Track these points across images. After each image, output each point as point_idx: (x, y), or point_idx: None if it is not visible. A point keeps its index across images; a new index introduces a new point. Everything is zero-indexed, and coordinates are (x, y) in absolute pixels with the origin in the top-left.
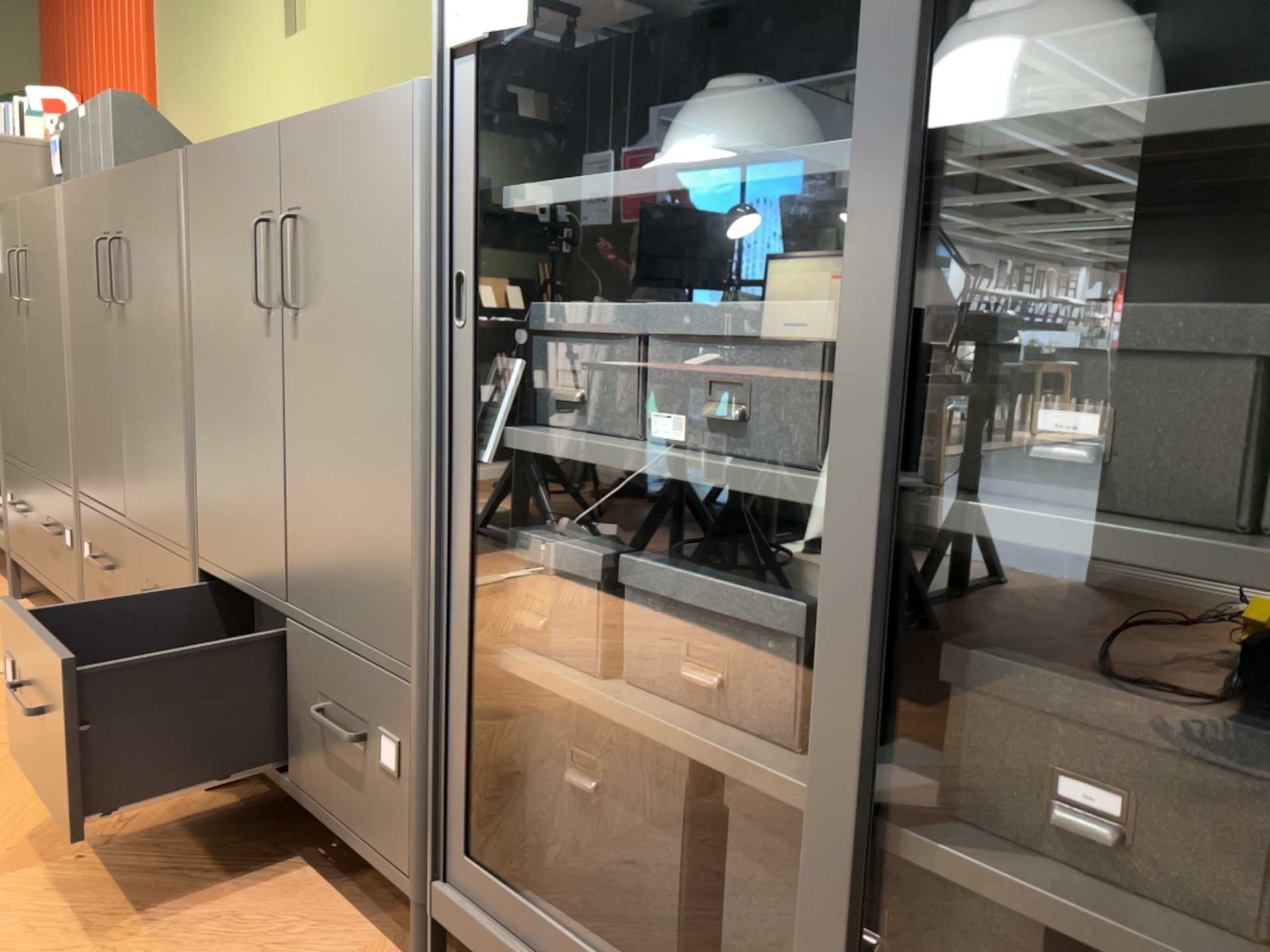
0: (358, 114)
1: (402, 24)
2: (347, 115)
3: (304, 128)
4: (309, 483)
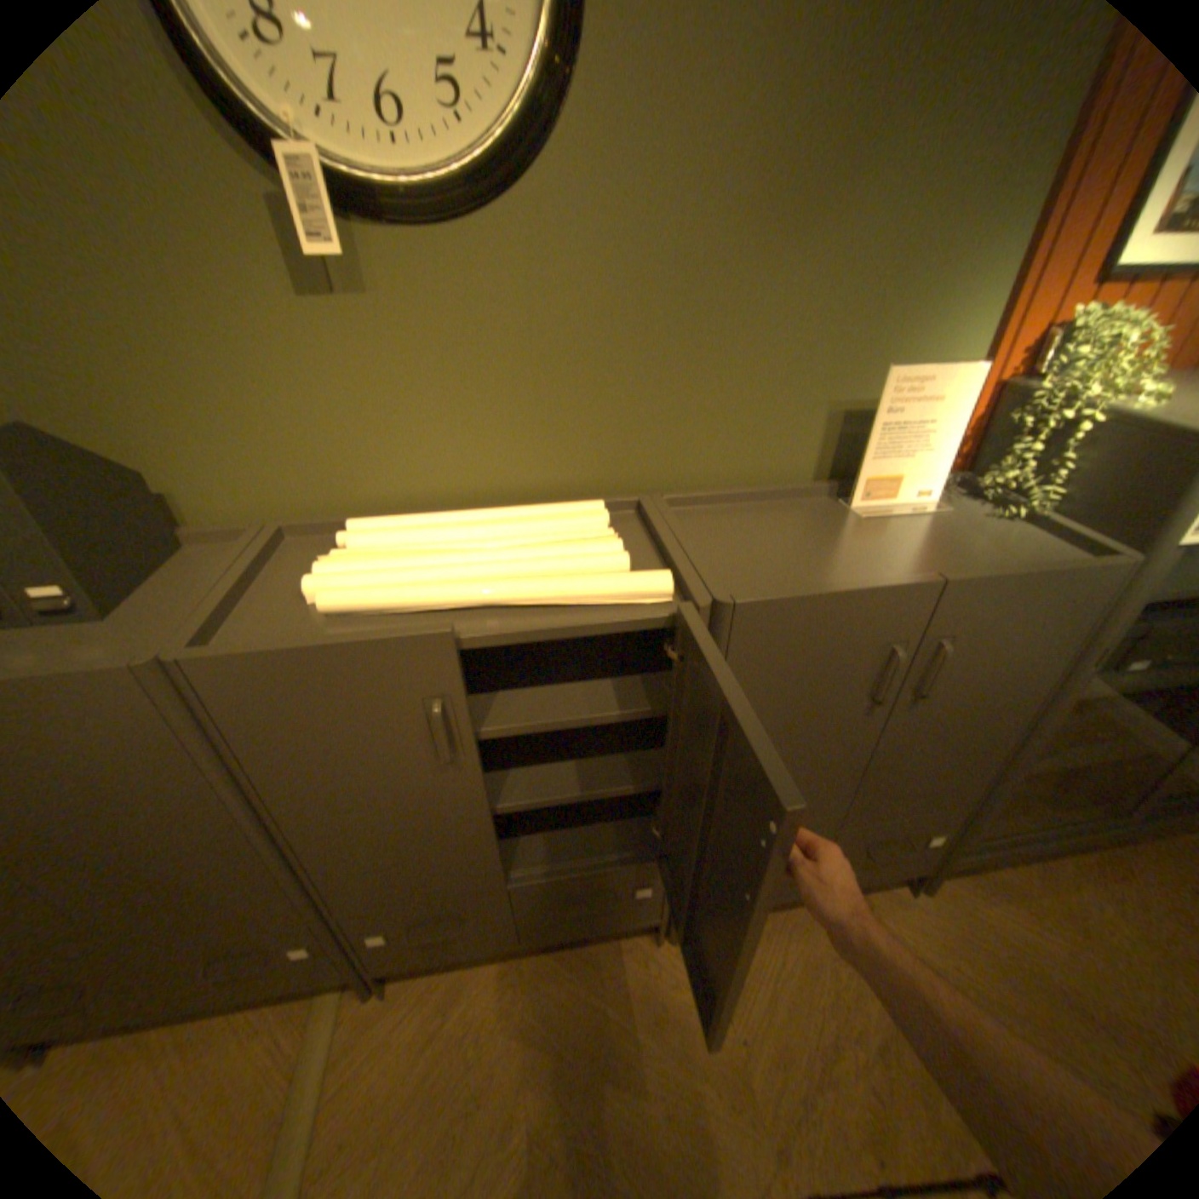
0: (1067, 577)
1: (617, 327)
2: (1051, 577)
3: (988, 585)
4: (896, 772)
